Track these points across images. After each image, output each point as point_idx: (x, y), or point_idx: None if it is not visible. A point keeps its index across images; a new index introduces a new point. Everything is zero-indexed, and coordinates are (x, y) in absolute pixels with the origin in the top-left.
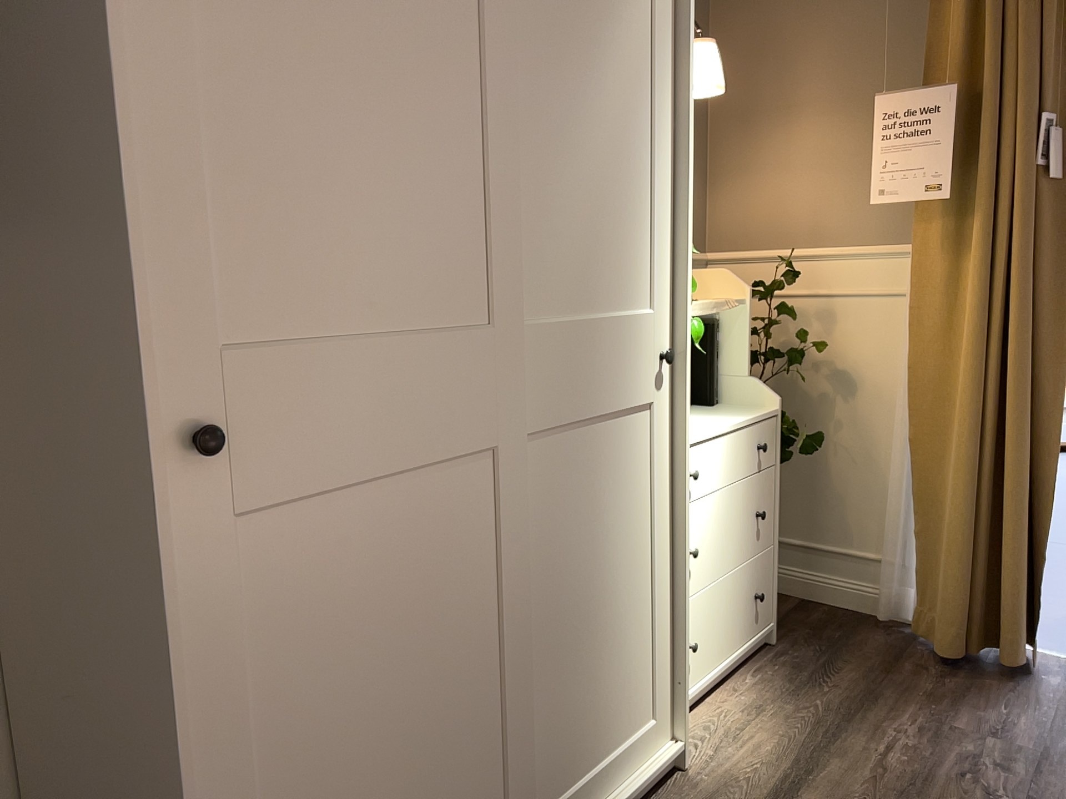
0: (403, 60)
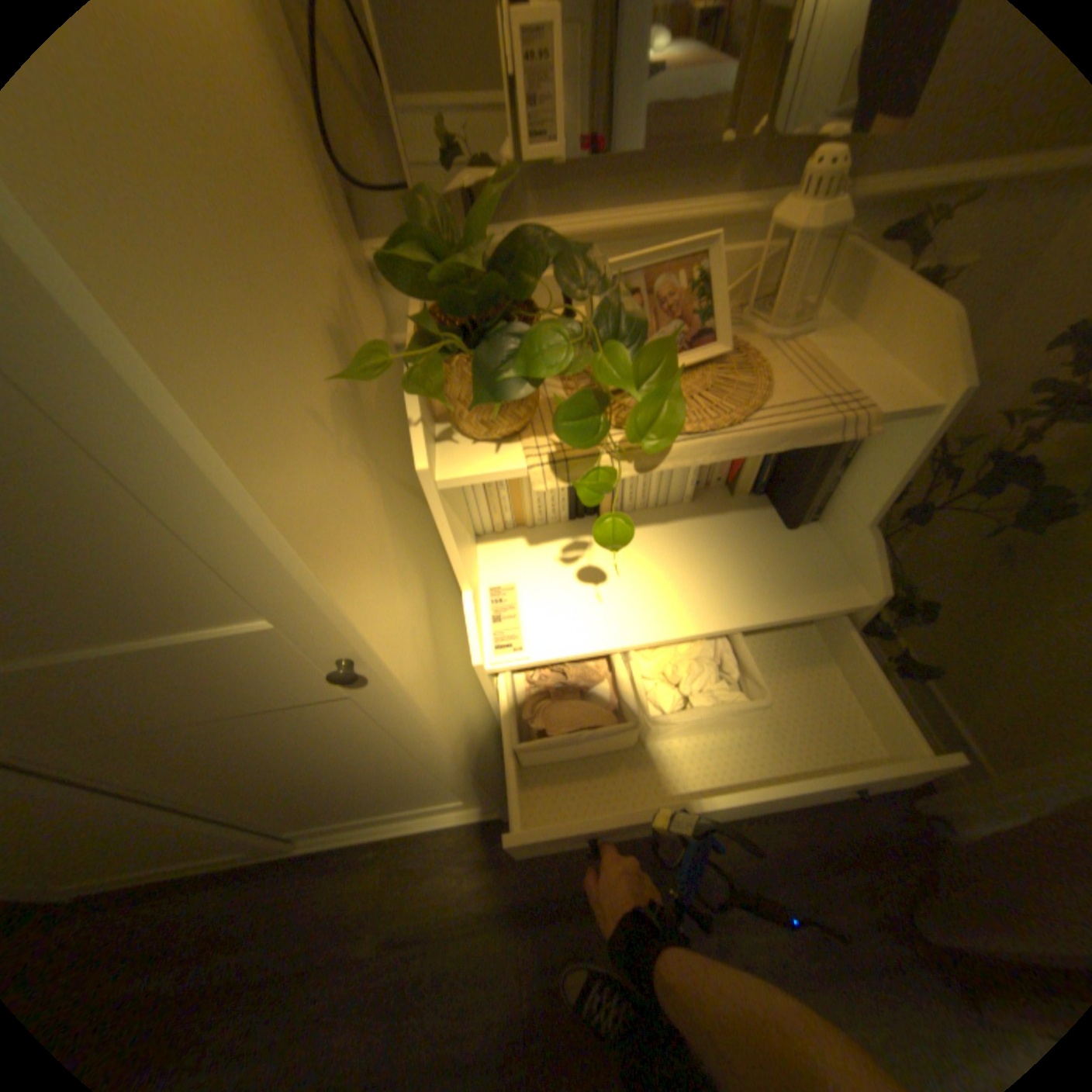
0: None
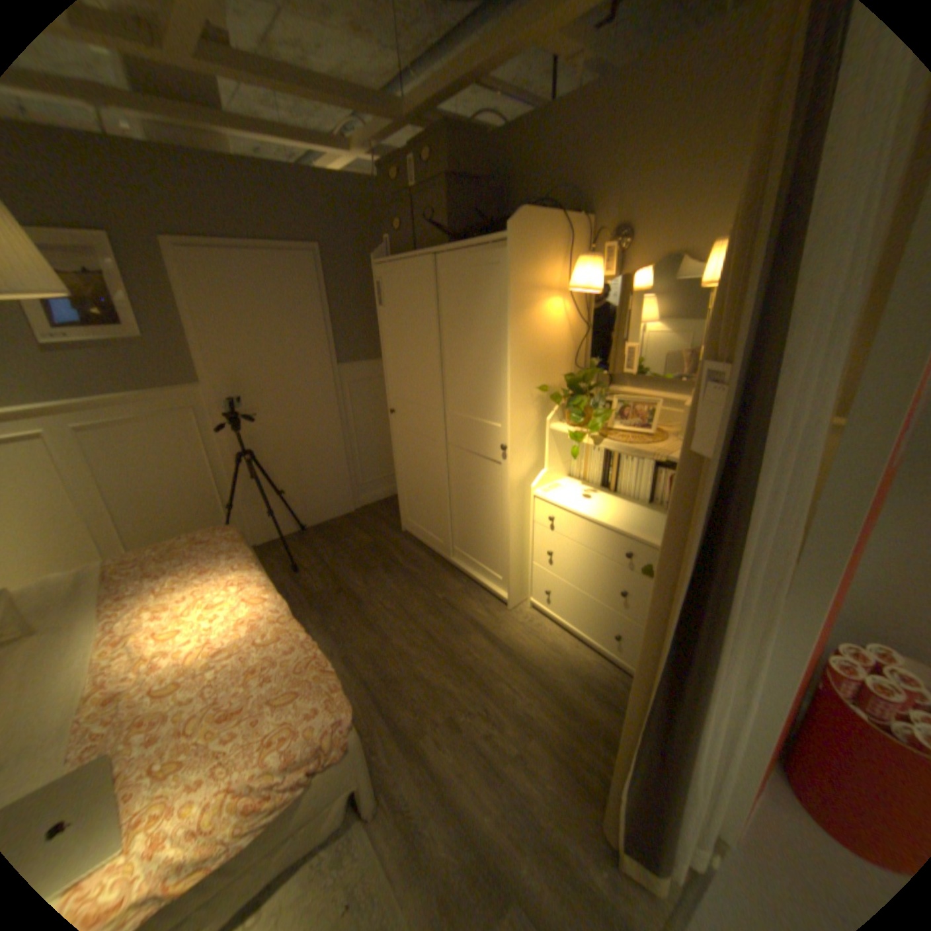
0: (414, 345)
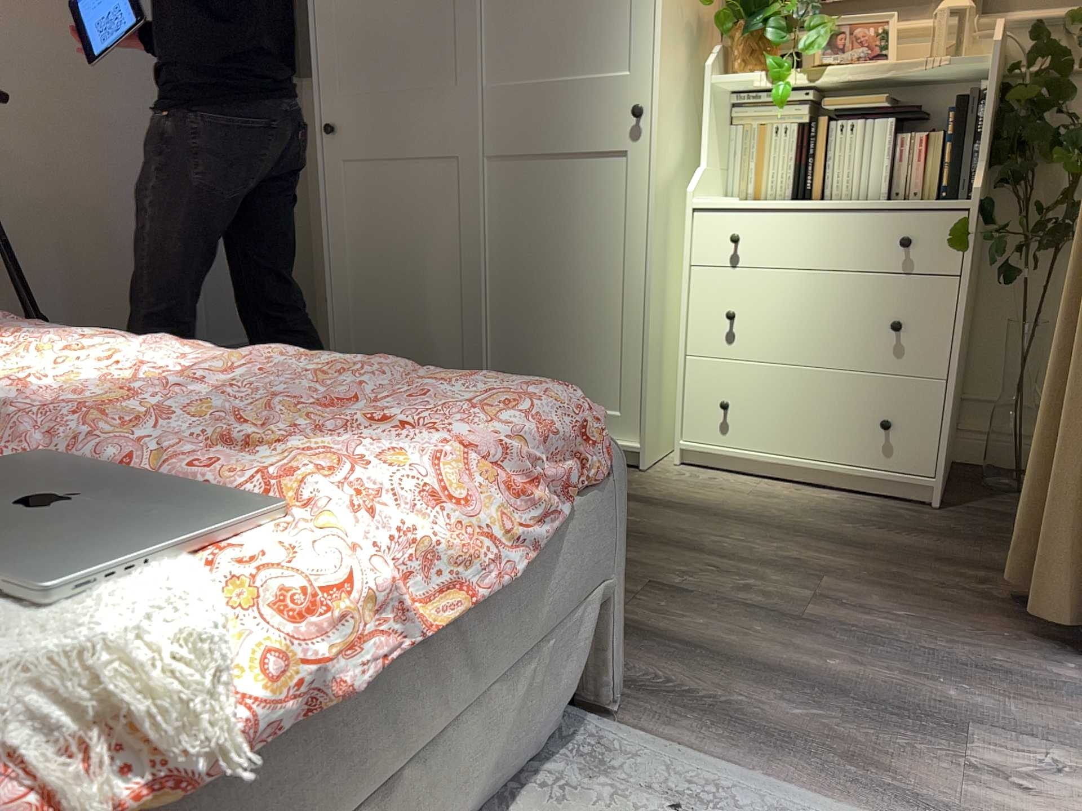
0: None
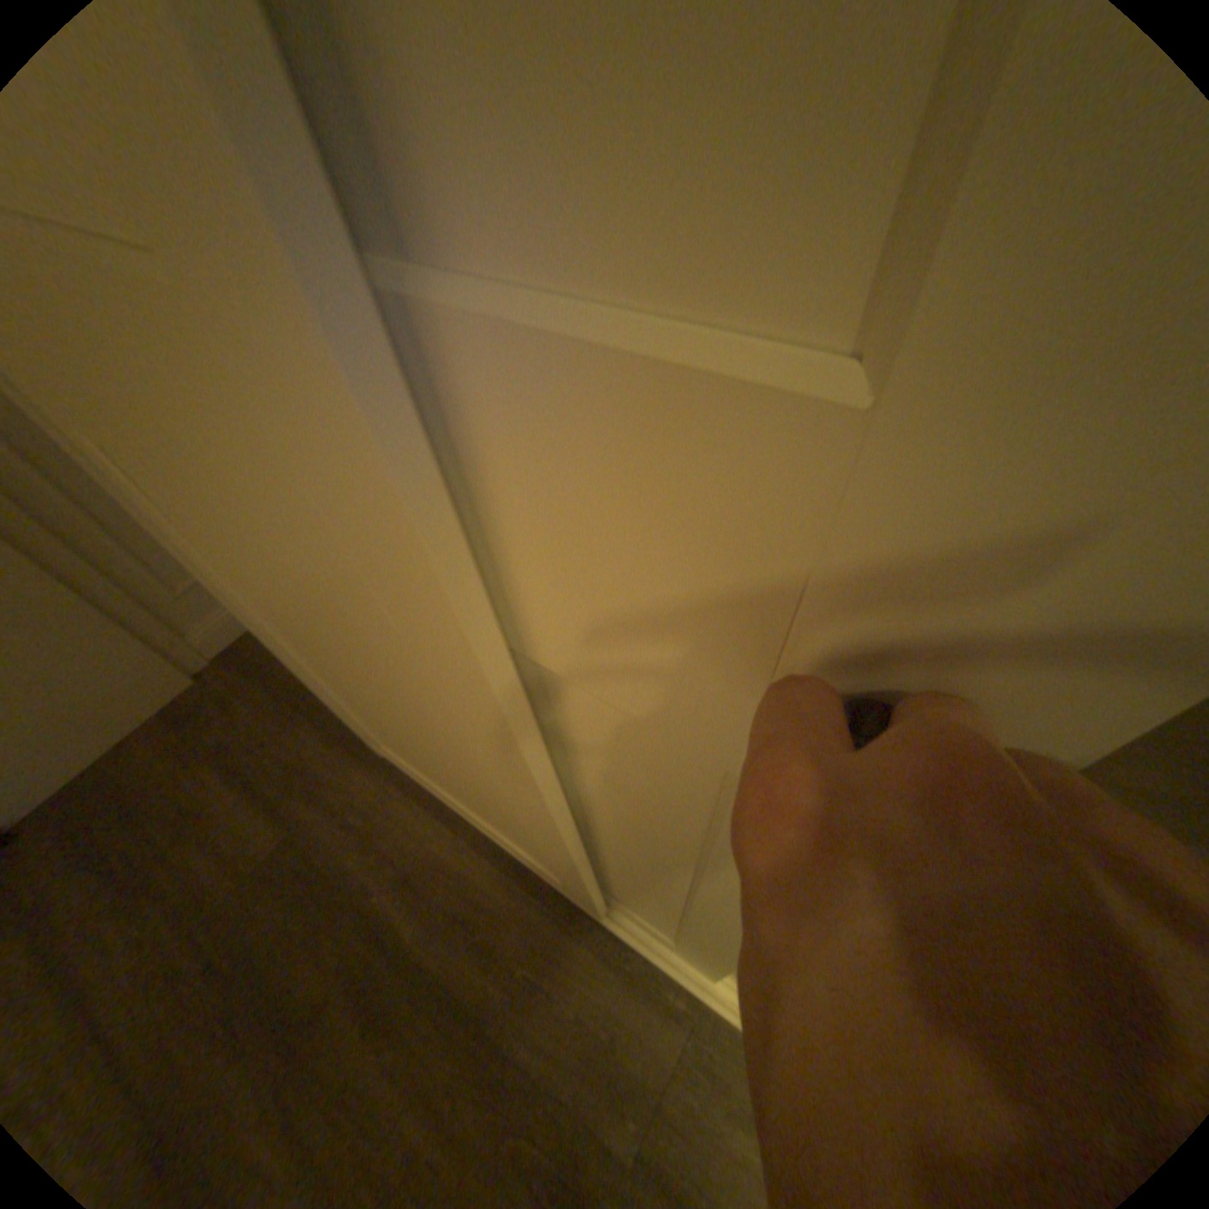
0: None
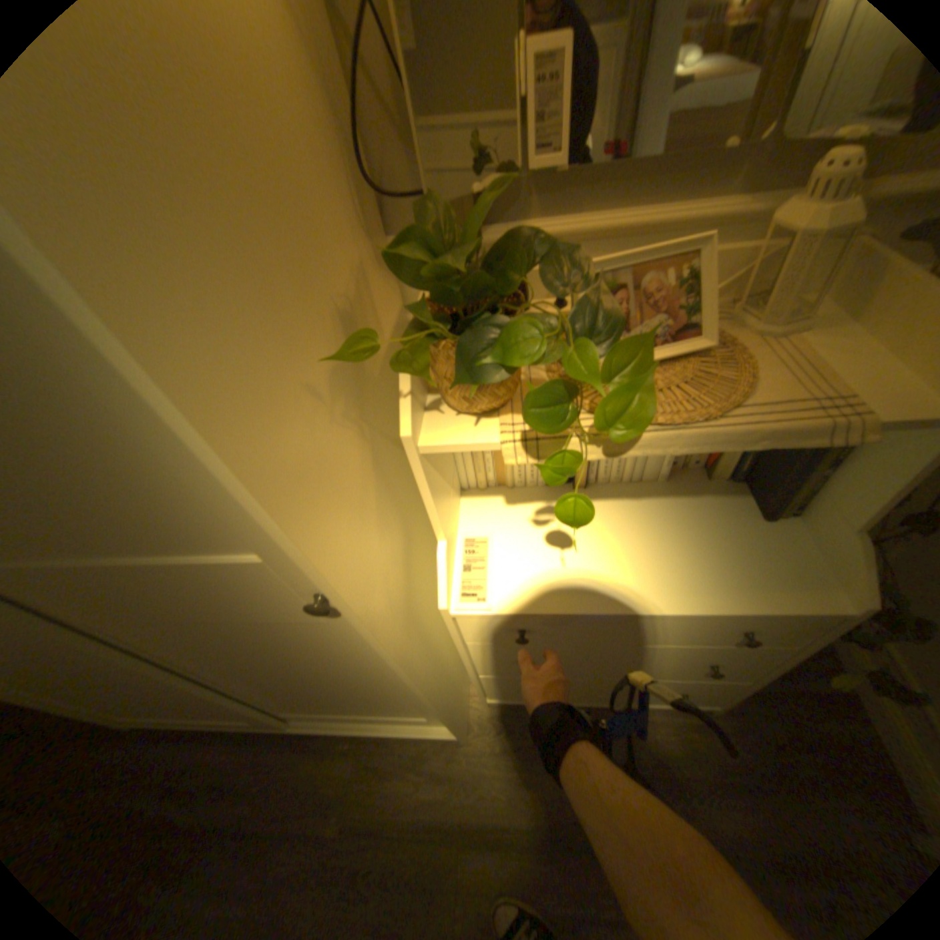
0: None
